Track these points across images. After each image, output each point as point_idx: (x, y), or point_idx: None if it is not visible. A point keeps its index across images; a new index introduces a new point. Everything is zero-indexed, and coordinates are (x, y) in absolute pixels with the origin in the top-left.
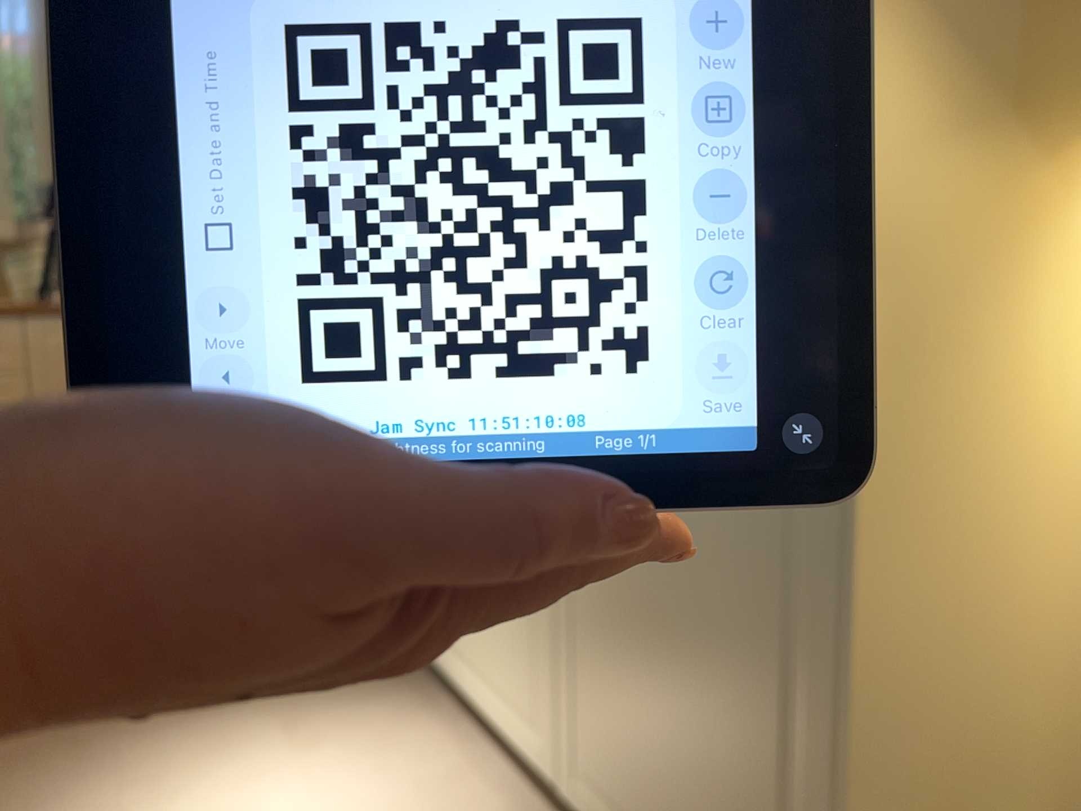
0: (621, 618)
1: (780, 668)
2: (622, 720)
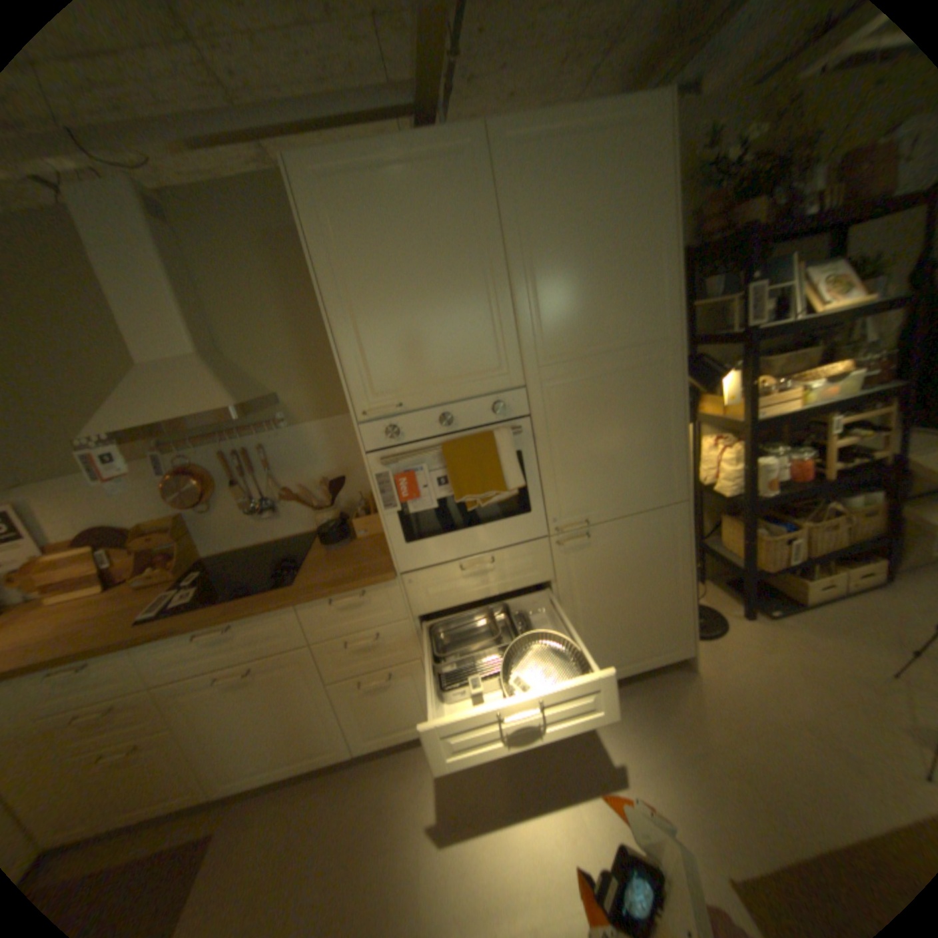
0: (601, 613)
1: (668, 585)
2: (605, 641)
